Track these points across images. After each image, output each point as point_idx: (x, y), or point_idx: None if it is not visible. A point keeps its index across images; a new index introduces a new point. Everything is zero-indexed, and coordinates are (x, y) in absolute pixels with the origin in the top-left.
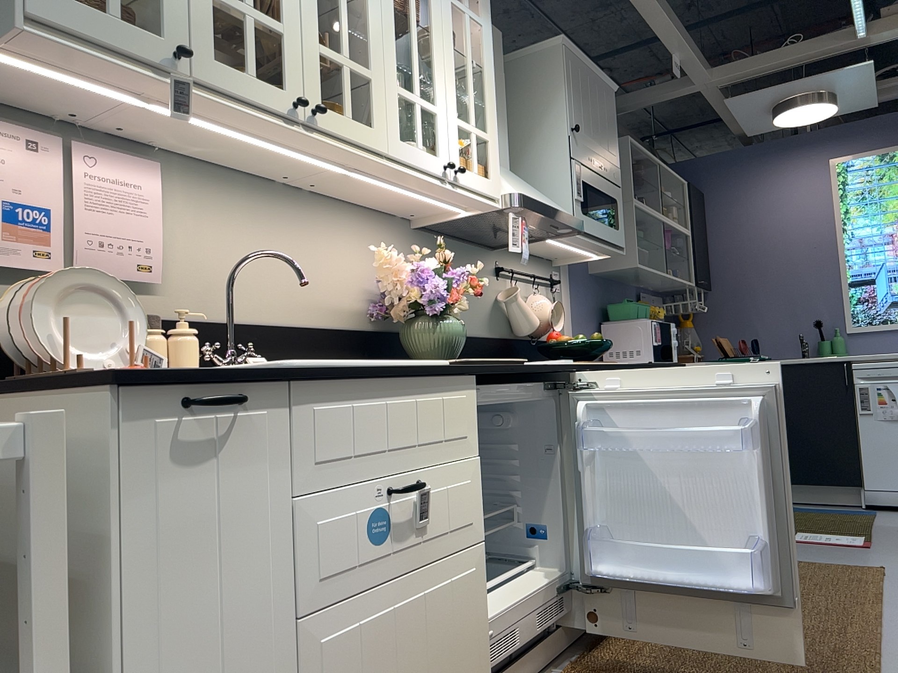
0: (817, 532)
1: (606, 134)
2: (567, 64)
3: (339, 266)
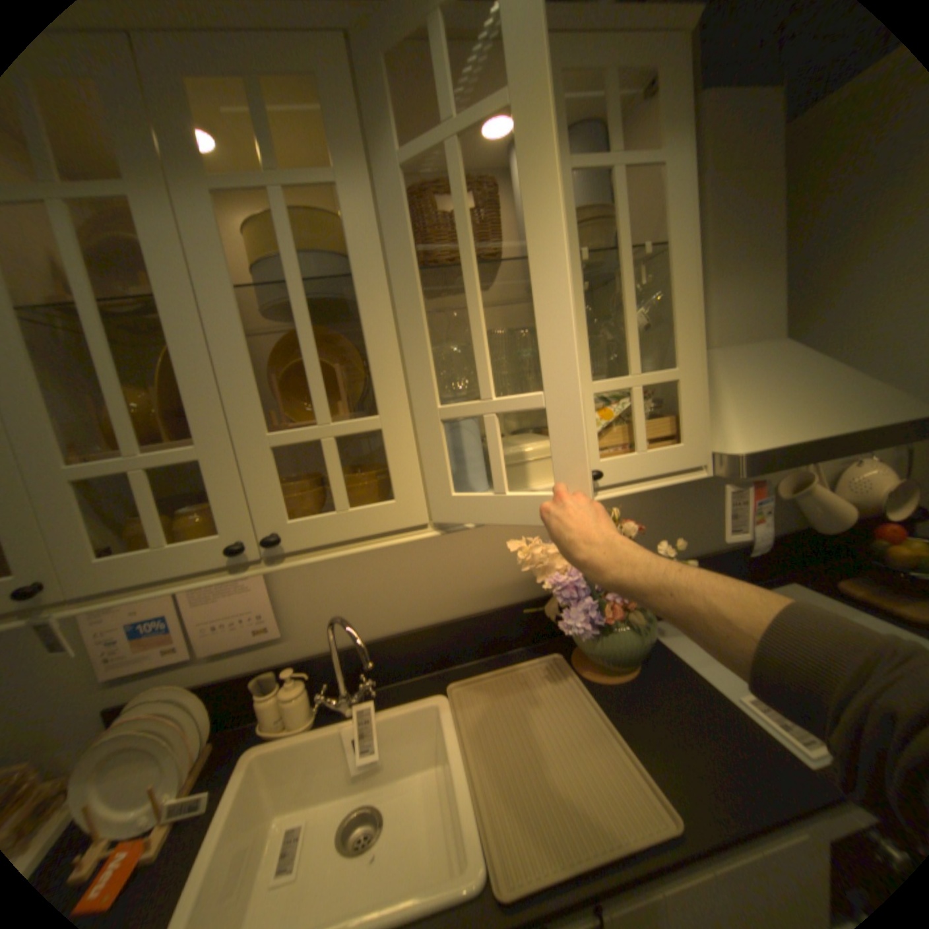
0: None
1: None
2: None
3: (487, 553)
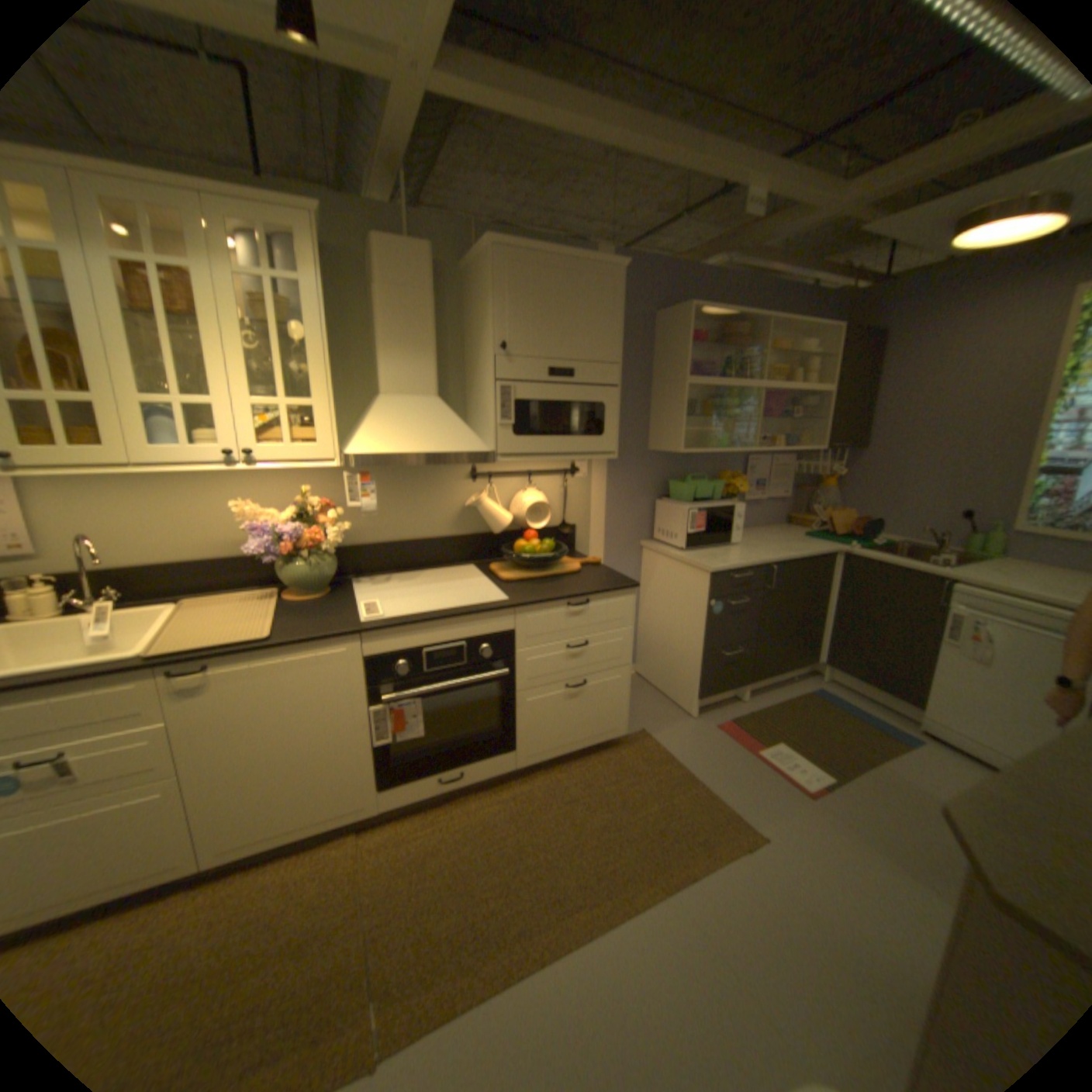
0: (799, 754)
1: (585, 330)
2: (498, 266)
3: (225, 514)
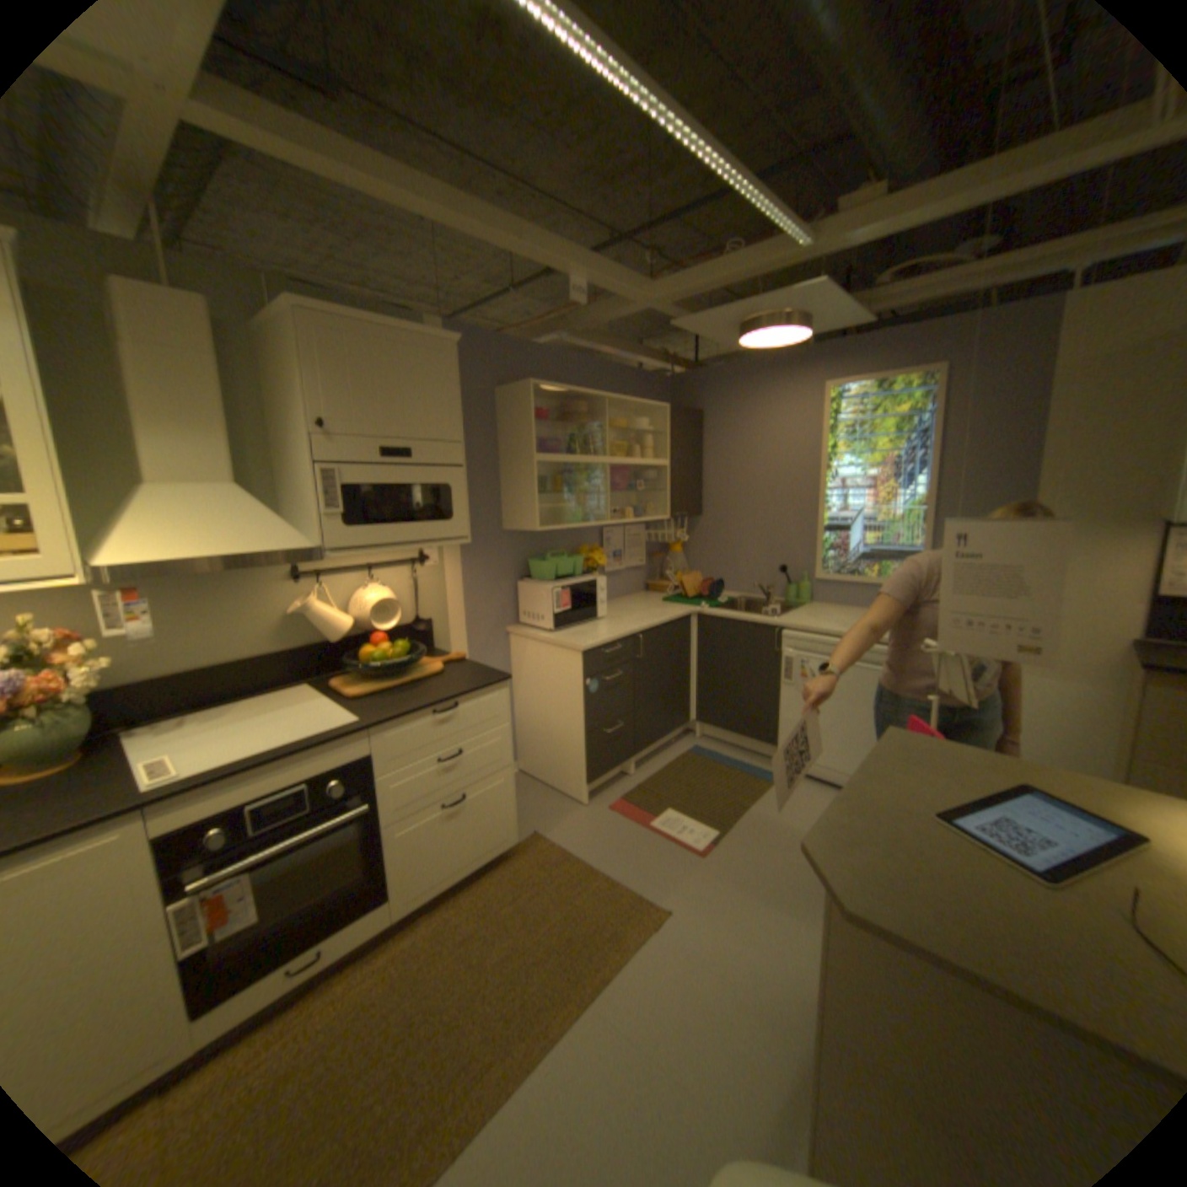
0: (685, 815)
1: (420, 406)
2: (305, 331)
3: None
